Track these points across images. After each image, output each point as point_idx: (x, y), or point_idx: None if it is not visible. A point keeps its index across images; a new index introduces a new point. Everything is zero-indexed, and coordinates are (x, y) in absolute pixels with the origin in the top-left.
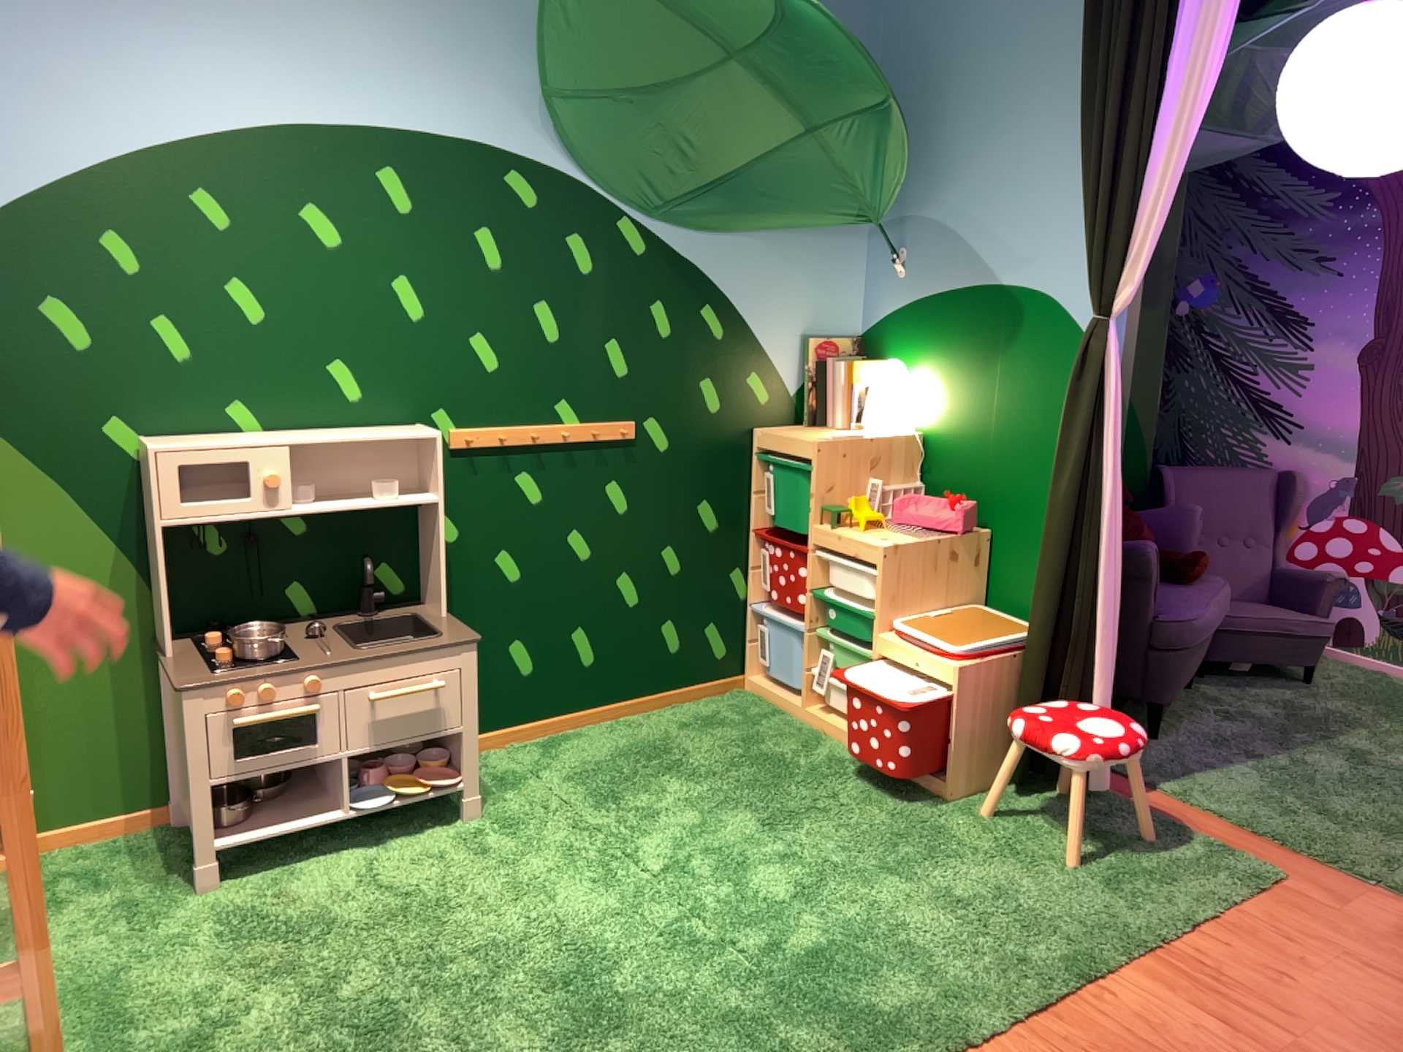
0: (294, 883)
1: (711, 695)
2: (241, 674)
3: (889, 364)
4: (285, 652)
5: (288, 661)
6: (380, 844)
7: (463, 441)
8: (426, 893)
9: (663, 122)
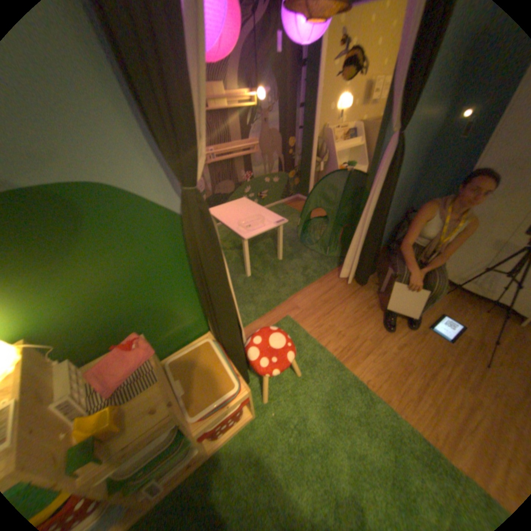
0: None
1: None
2: None
3: None
4: None
5: None
6: None
7: None
8: None
9: None
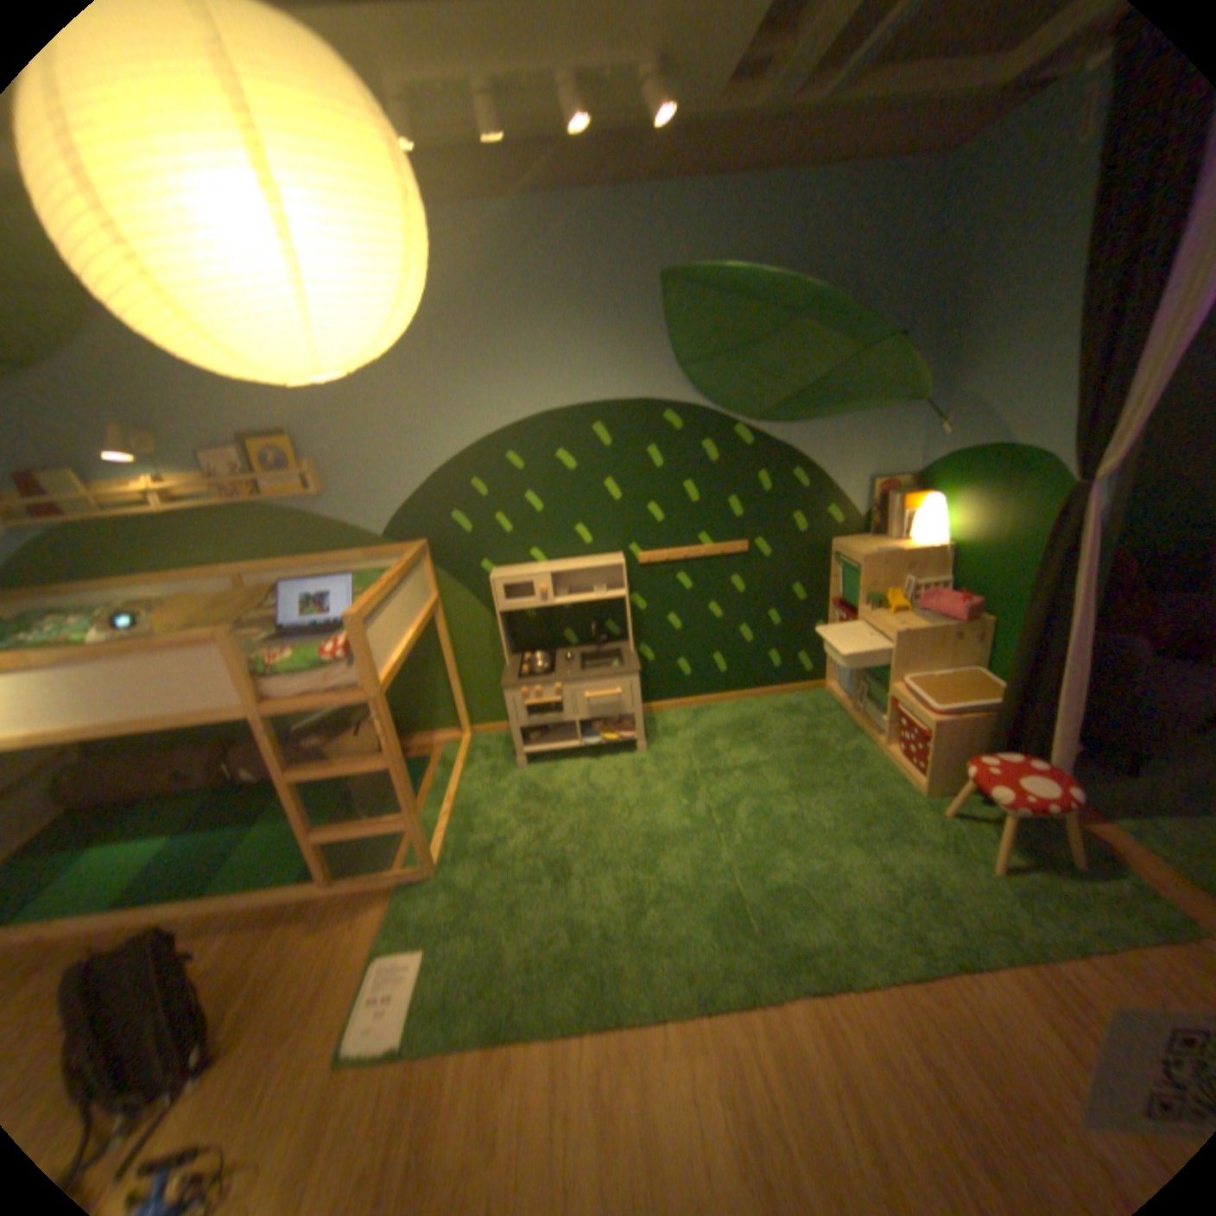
0: (555, 774)
1: (801, 691)
2: (527, 683)
3: (934, 494)
4: (554, 669)
5: (549, 677)
6: (597, 760)
7: (644, 562)
8: (606, 793)
9: (756, 365)
